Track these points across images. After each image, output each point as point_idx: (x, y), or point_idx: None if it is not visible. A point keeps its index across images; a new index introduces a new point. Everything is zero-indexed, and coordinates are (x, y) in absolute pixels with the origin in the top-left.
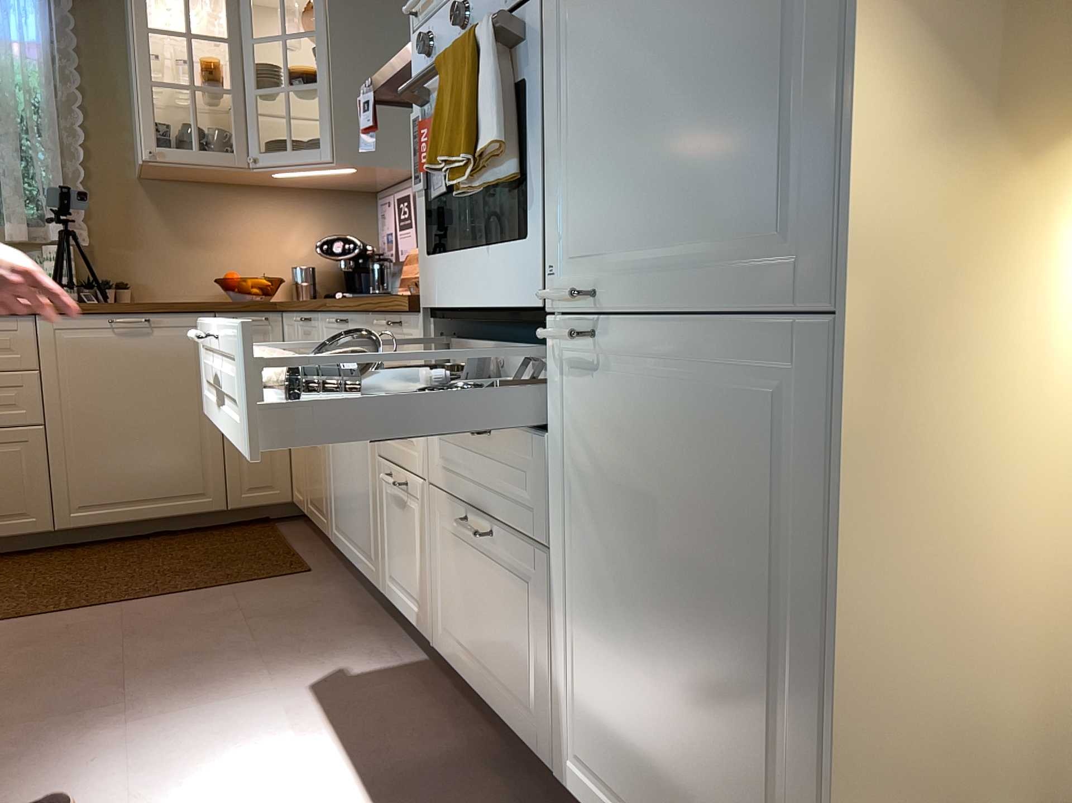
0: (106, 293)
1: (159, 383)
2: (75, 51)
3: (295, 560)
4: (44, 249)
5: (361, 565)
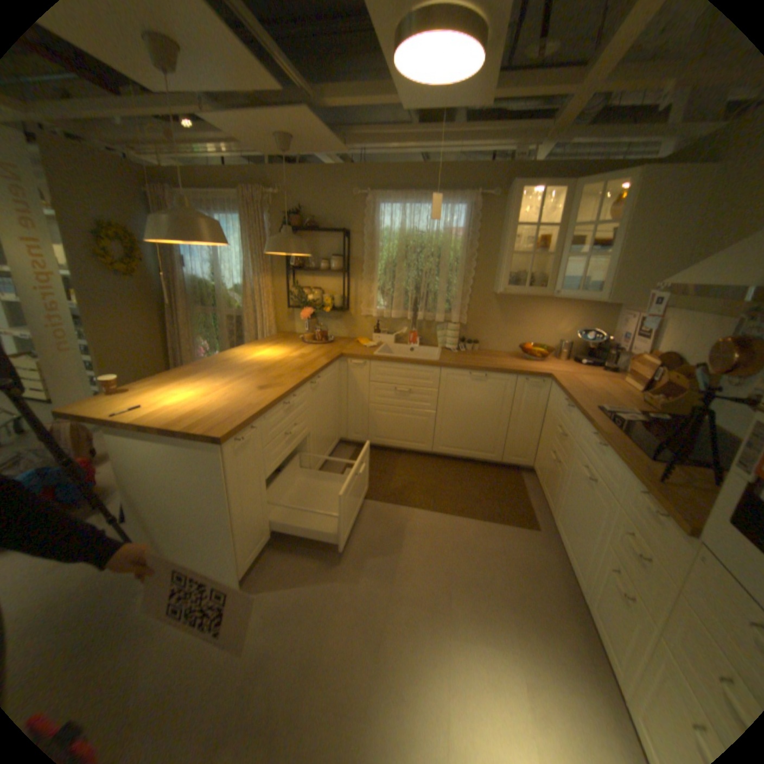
0: (468, 346)
1: (485, 403)
2: (478, 231)
3: (532, 515)
4: (447, 325)
5: (574, 567)
